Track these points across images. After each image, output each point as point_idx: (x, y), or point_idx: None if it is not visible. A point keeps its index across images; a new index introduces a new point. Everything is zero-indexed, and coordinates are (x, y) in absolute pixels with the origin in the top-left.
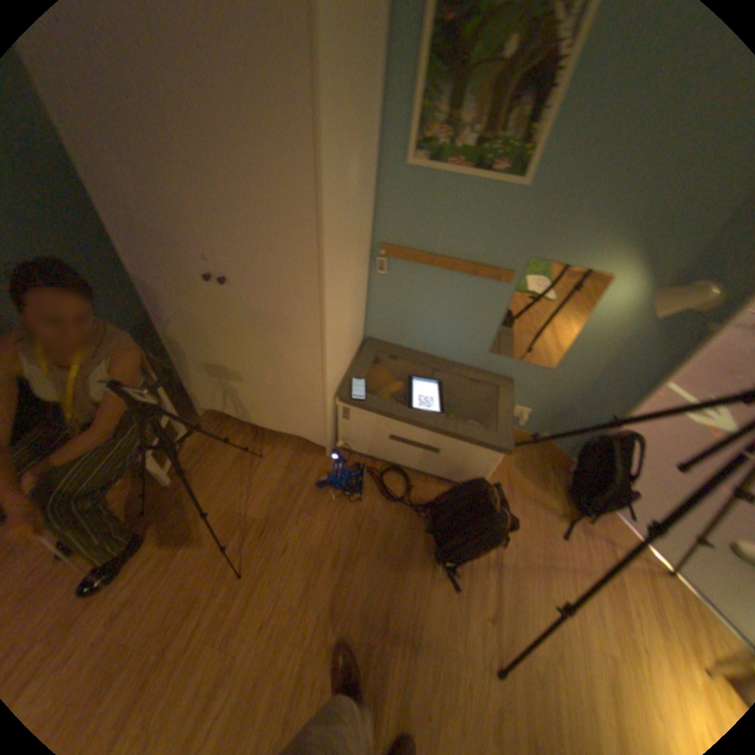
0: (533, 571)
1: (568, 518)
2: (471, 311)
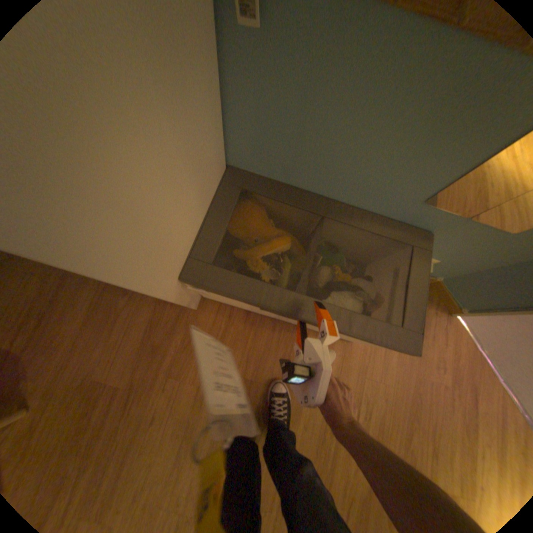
0: (400, 424)
1: (442, 367)
2: (435, 135)
